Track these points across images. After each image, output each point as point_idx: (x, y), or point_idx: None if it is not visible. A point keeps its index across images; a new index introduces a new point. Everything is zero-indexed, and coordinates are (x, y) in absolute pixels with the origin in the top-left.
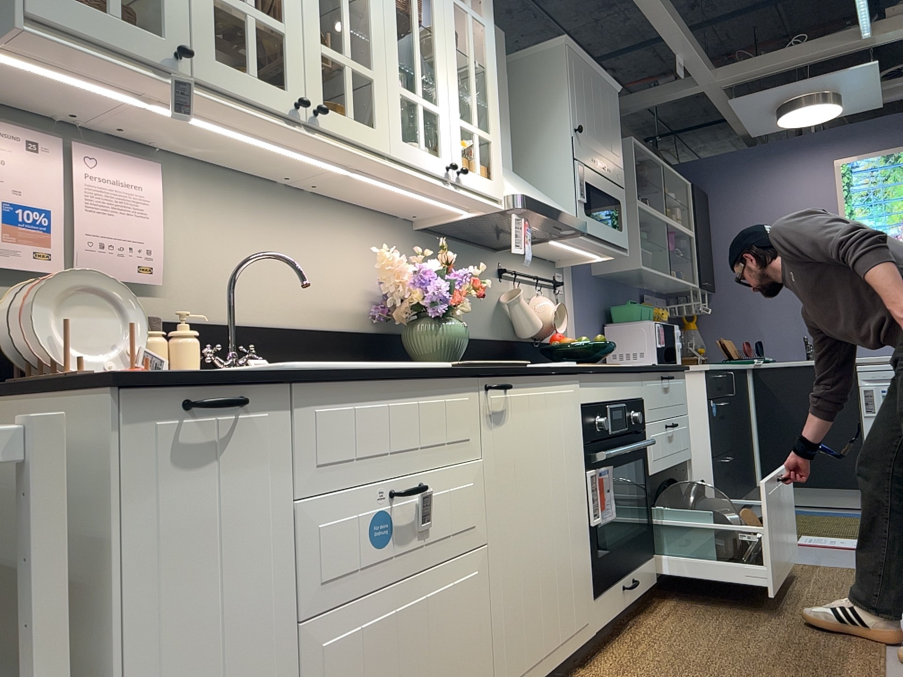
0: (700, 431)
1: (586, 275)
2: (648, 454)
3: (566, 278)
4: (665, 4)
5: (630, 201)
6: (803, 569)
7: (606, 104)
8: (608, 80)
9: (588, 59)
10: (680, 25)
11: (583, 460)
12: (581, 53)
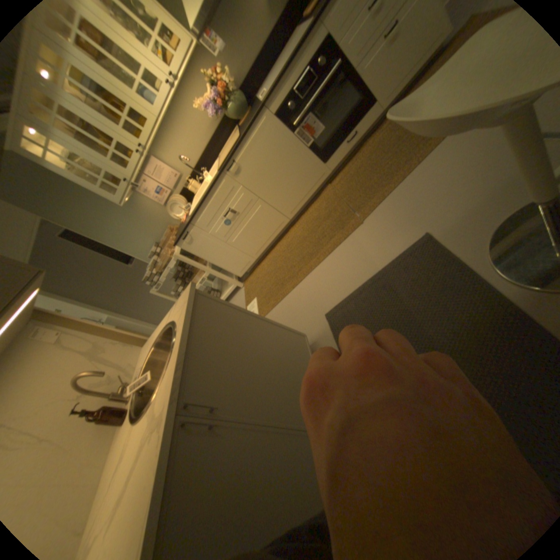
0: None
1: None
2: (349, 58)
3: None
4: None
5: None
6: None
7: None
8: None
9: None
10: None
11: (290, 129)
12: None
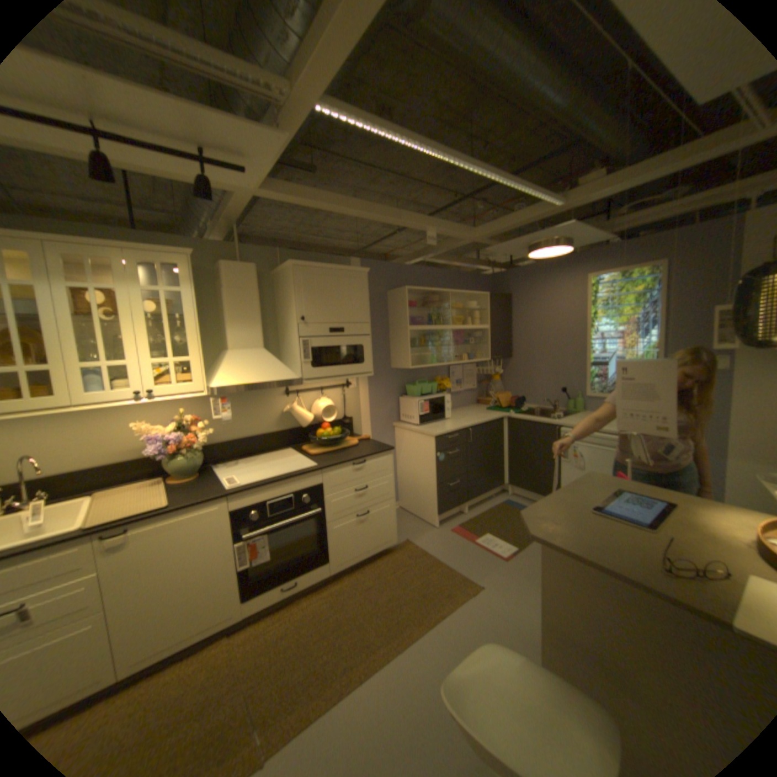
0: (432, 469)
1: (383, 370)
2: (326, 513)
3: (358, 378)
4: (385, 211)
5: (405, 327)
6: (438, 574)
7: (347, 287)
8: (350, 269)
9: (321, 265)
10: (411, 217)
11: (232, 538)
12: (311, 264)
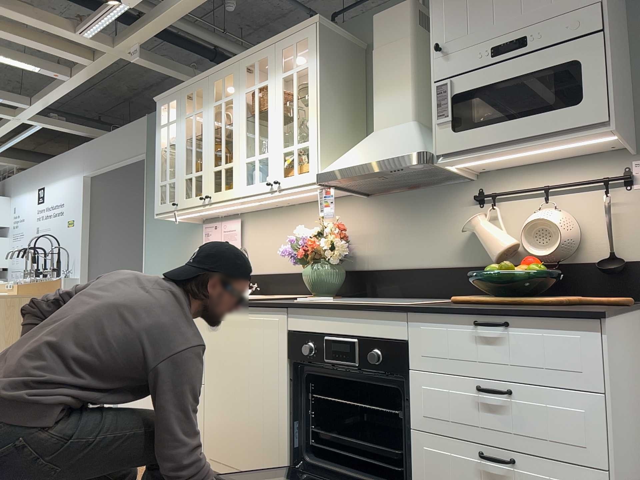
0: None
1: None
2: (411, 405)
3: None
4: None
5: None
6: None
7: None
8: None
9: None
10: None
11: (288, 371)
12: None
